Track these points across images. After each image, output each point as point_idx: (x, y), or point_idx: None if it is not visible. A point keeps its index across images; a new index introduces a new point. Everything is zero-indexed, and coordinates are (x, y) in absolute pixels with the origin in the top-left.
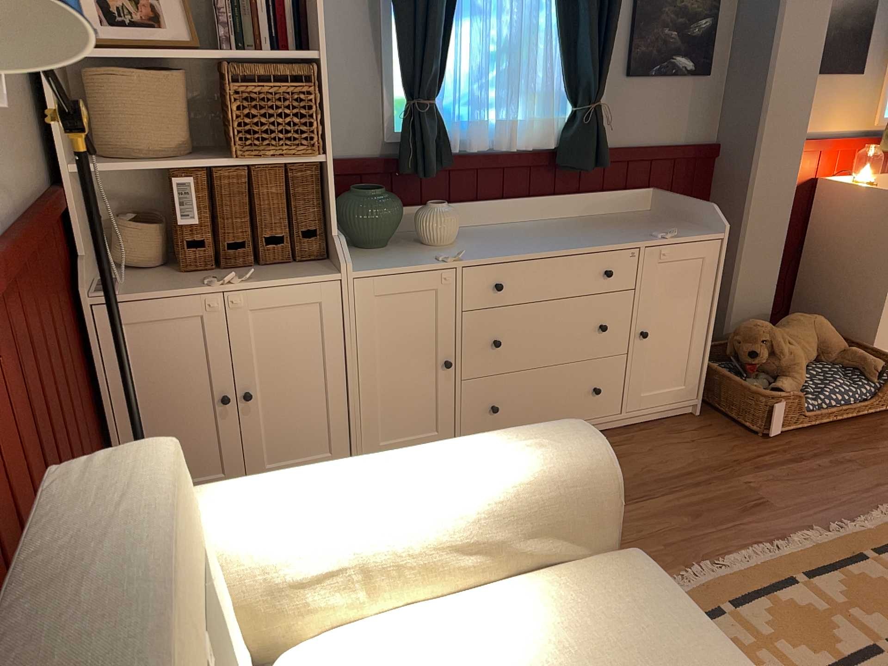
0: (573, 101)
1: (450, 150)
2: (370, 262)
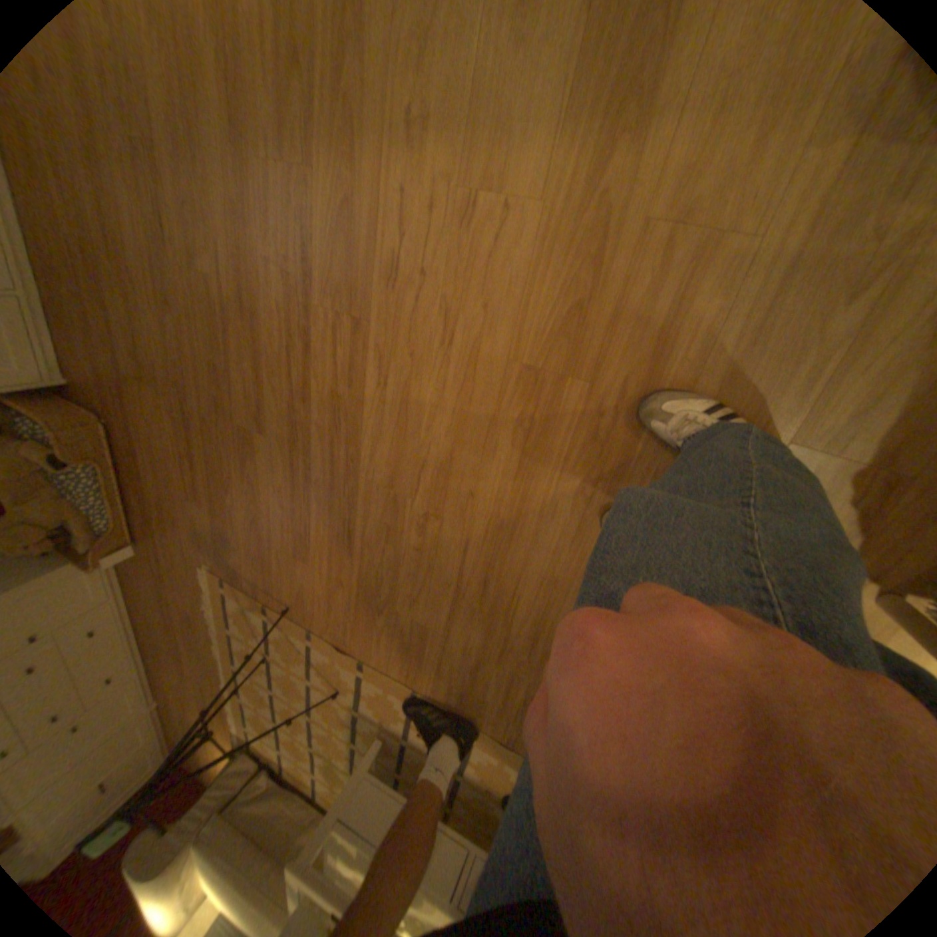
0: None
1: None
2: None
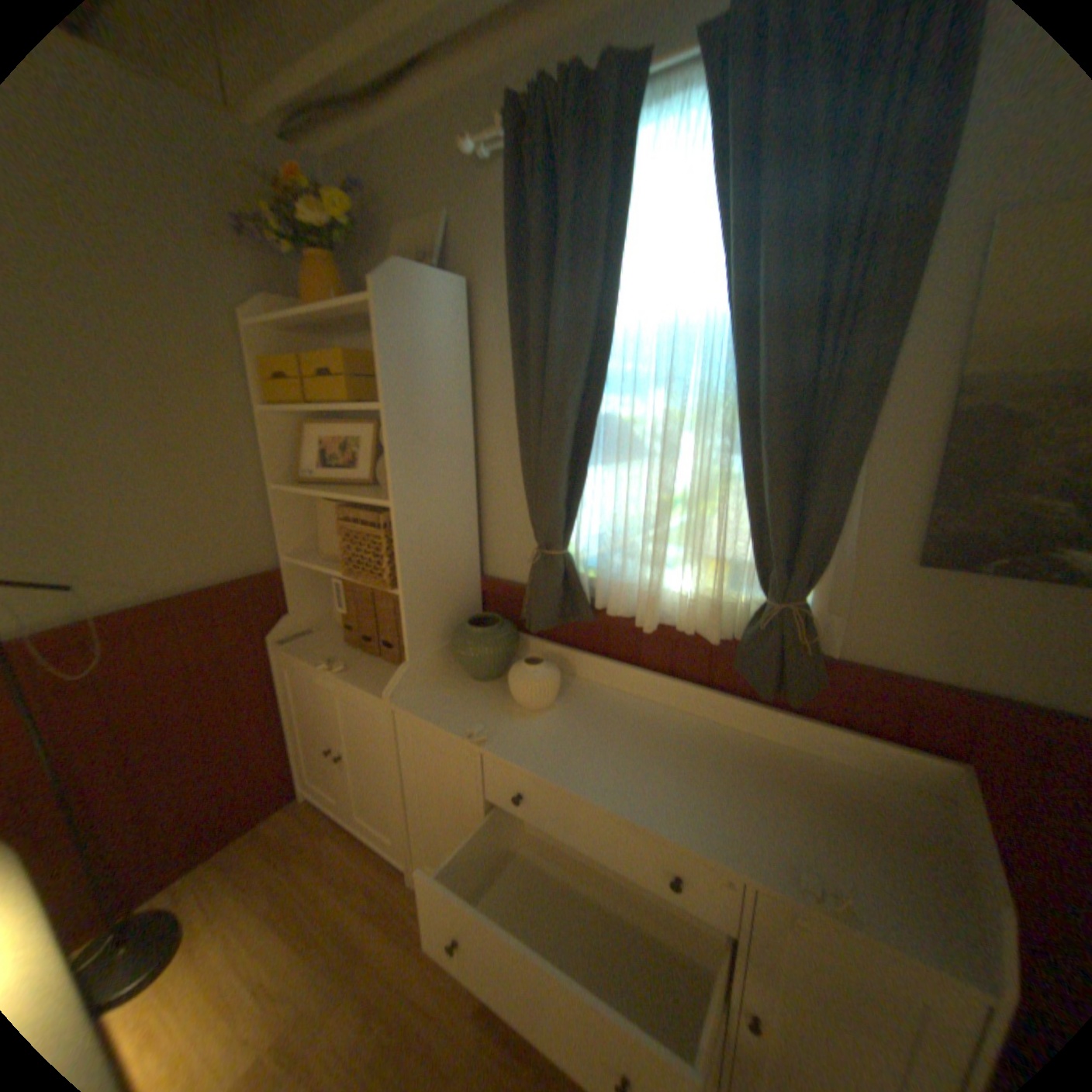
0: (765, 586)
1: (590, 603)
2: (432, 698)
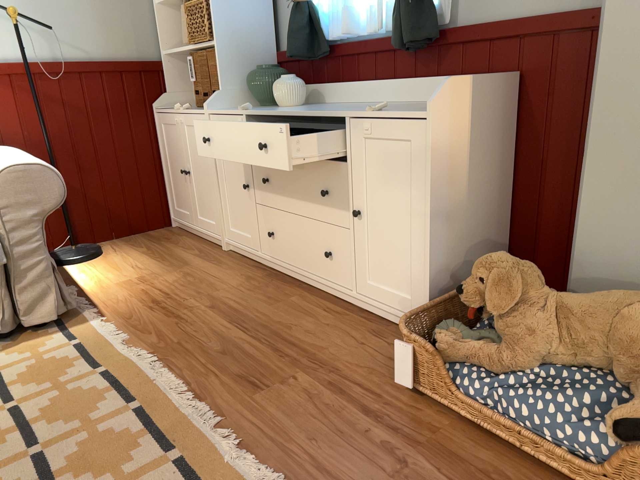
0: None
1: (325, 39)
2: (231, 109)
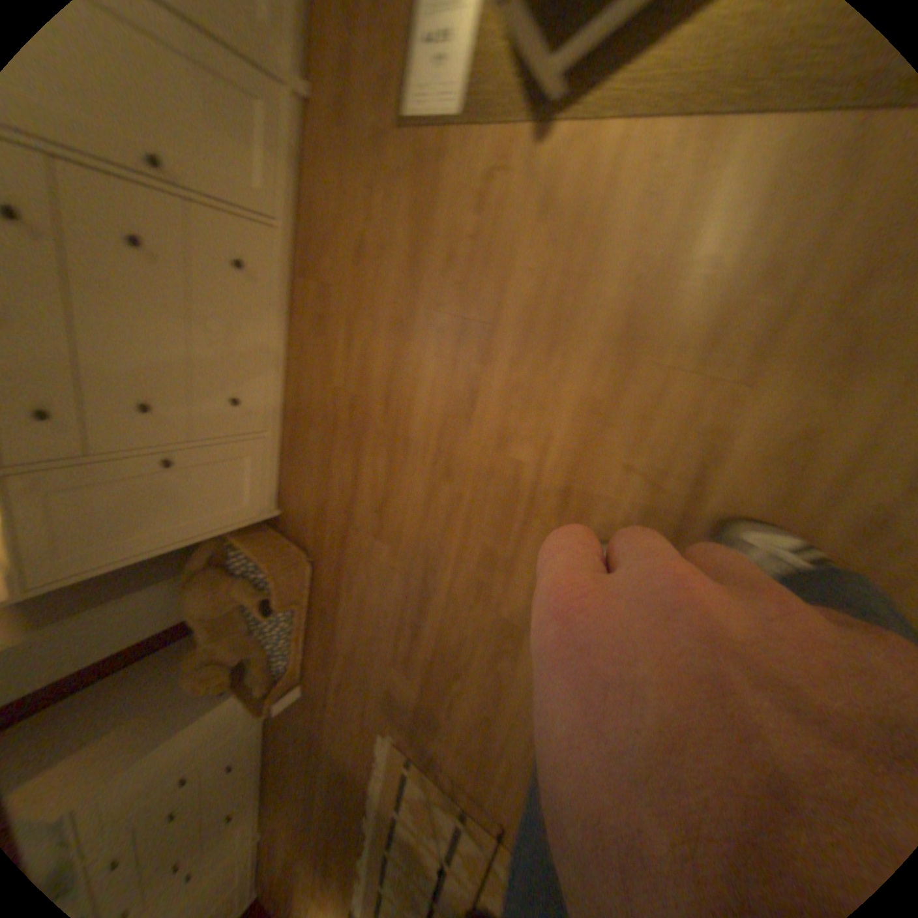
0: None
1: None
2: None
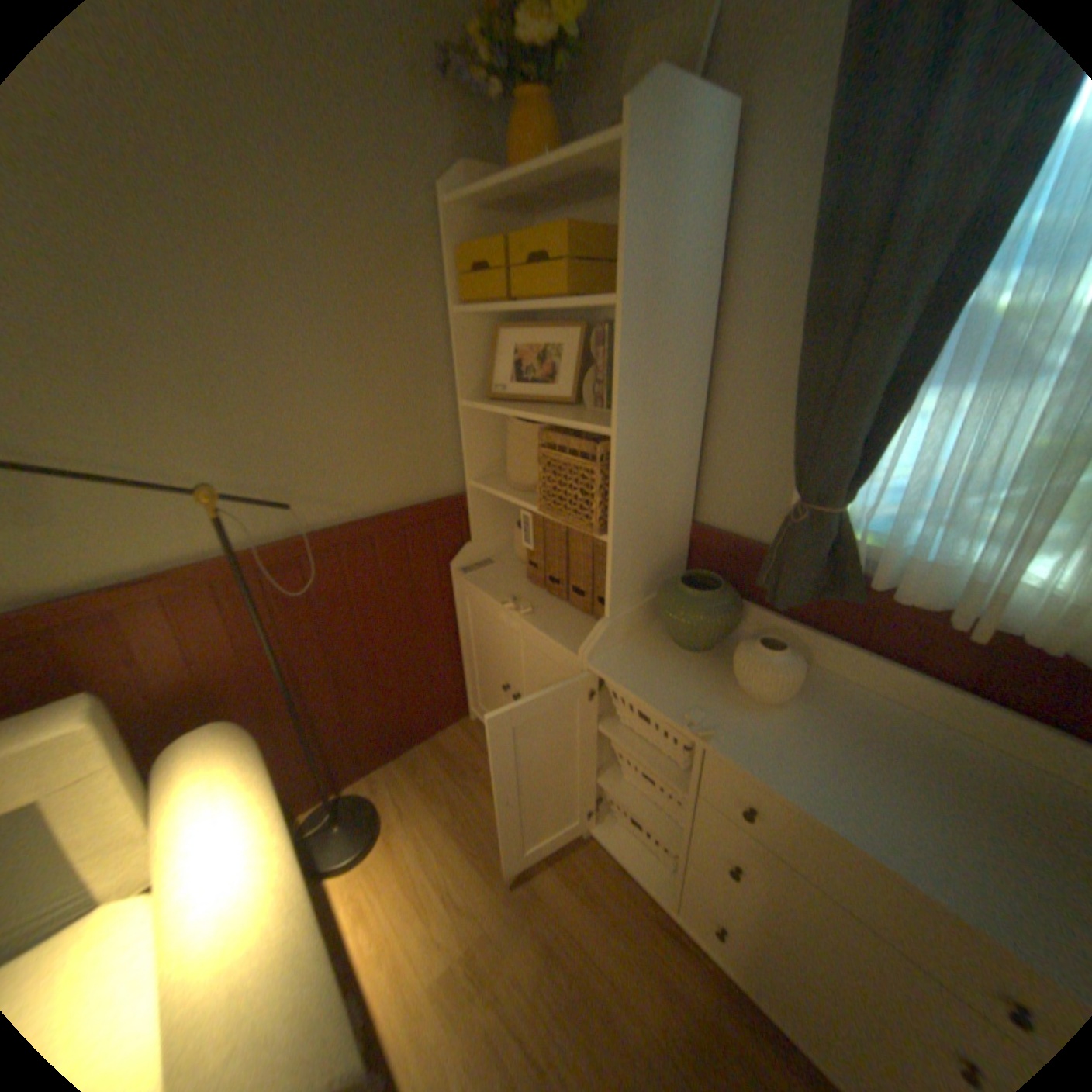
0: None
1: (867, 582)
2: (634, 663)
